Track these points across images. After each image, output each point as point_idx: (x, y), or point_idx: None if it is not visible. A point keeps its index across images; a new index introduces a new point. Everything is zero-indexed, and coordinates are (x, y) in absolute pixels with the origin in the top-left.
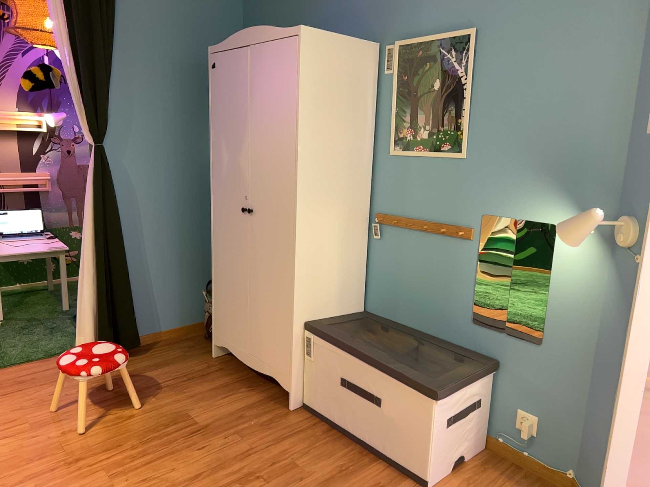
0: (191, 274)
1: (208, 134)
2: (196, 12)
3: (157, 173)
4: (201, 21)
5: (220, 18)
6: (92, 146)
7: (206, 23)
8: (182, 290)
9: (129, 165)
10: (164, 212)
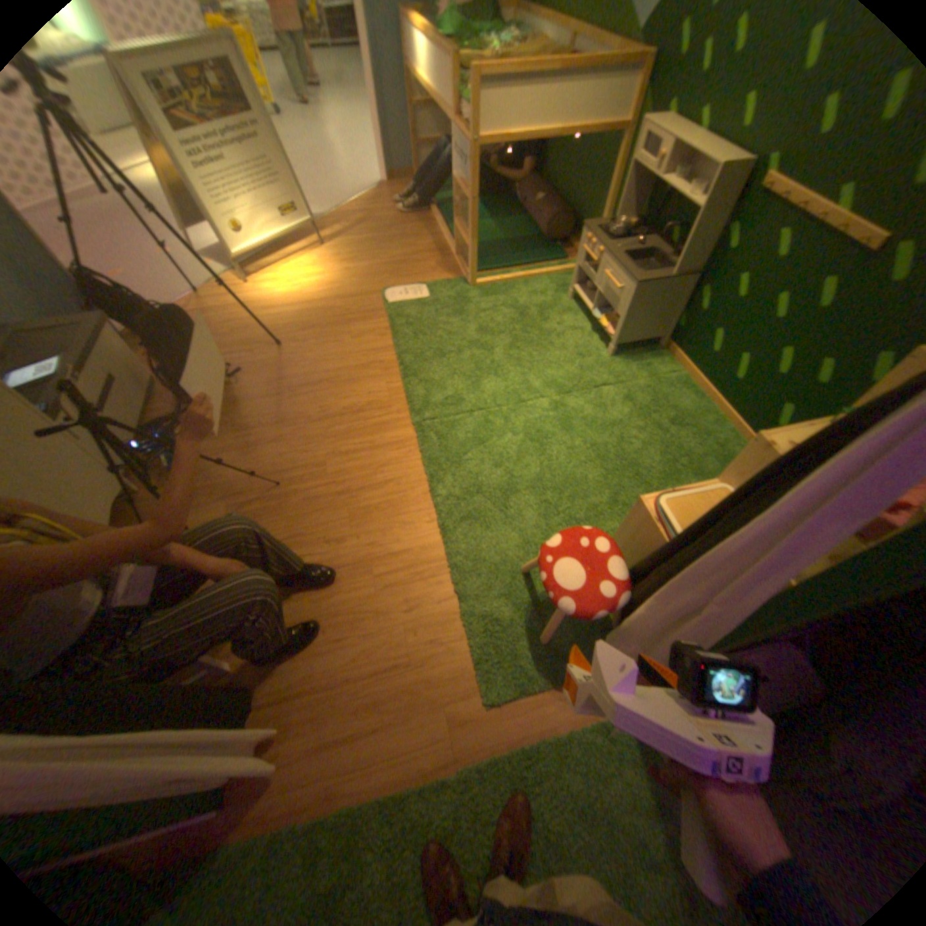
0: None
1: None
2: None
3: None
4: None
5: None
6: None
7: None
8: None
9: None
10: None
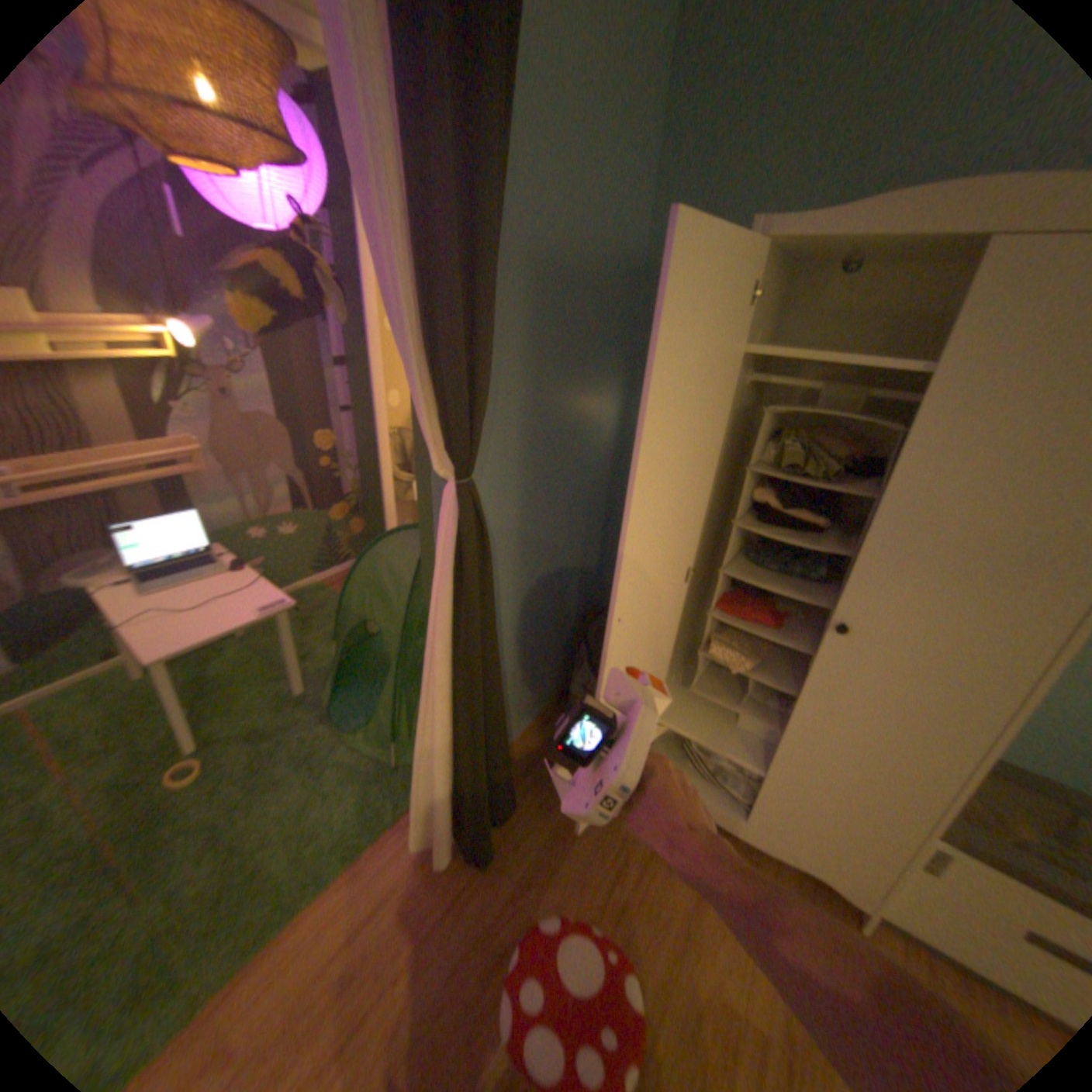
0: (552, 643)
1: (594, 398)
2: (611, 99)
3: (529, 495)
4: (615, 129)
5: (640, 122)
6: (451, 485)
7: (621, 133)
8: (541, 671)
9: (491, 495)
10: (531, 562)
